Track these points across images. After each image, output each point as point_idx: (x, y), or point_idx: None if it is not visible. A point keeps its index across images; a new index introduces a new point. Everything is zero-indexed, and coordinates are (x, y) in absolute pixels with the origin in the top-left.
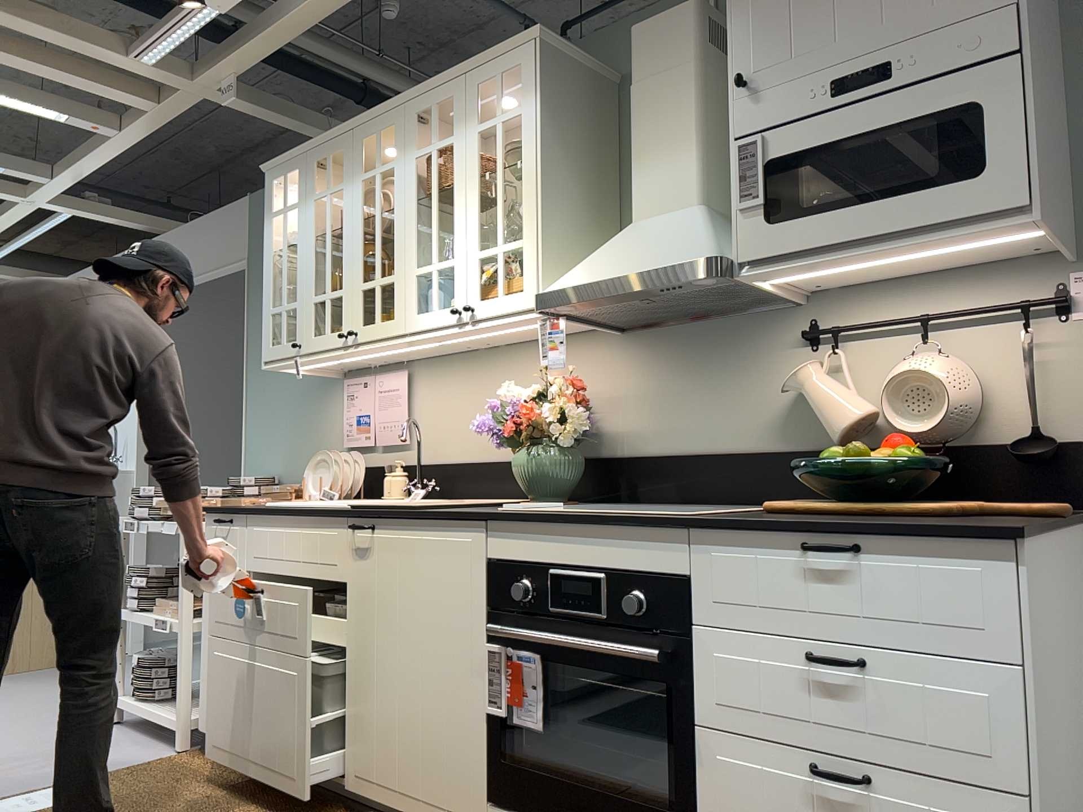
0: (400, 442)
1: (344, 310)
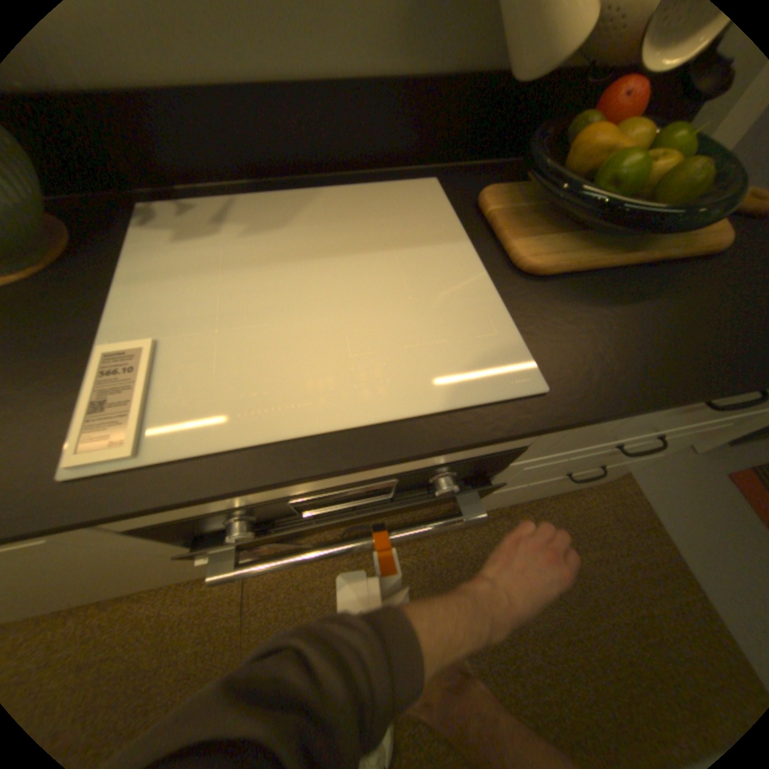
0: None
1: None
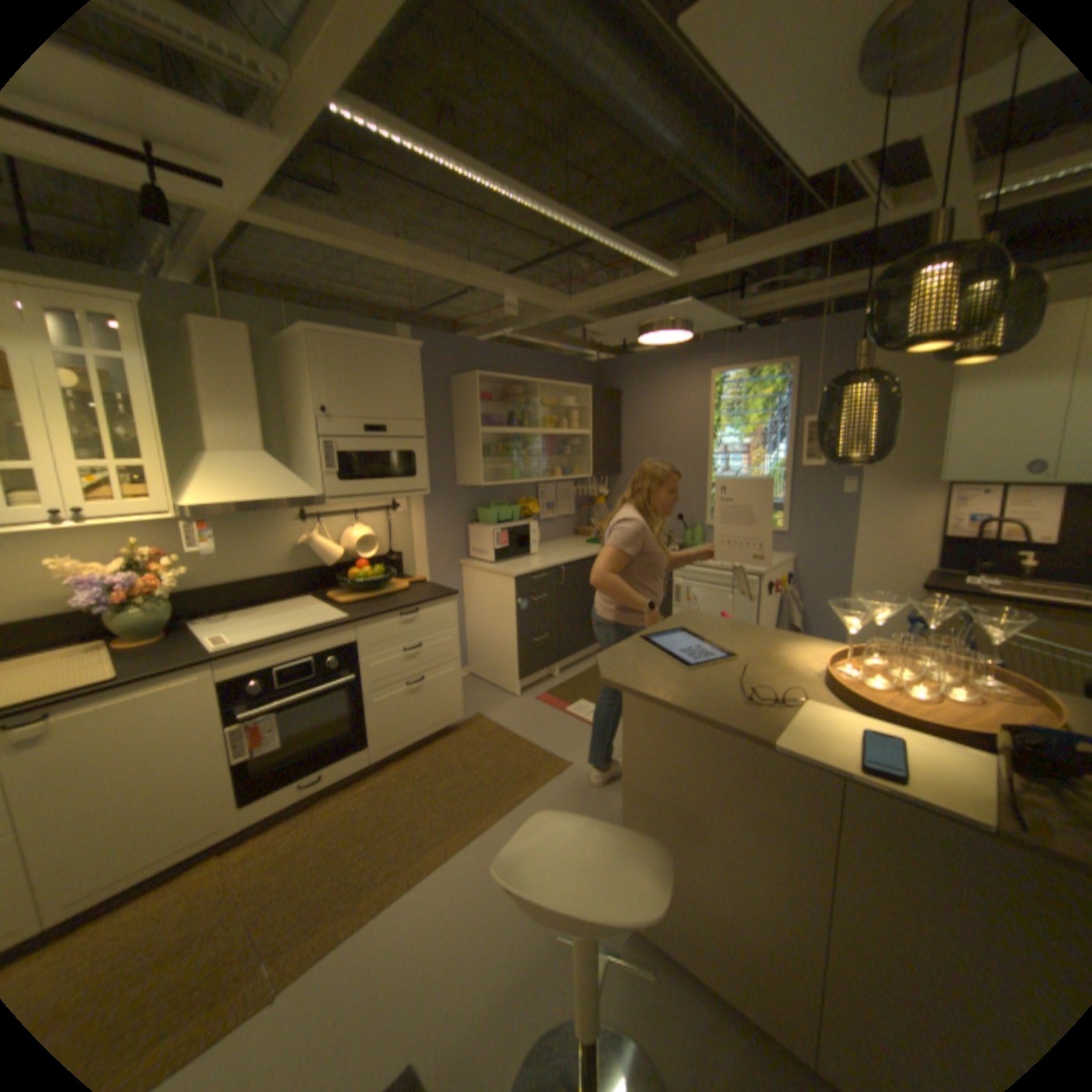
0: None
1: None
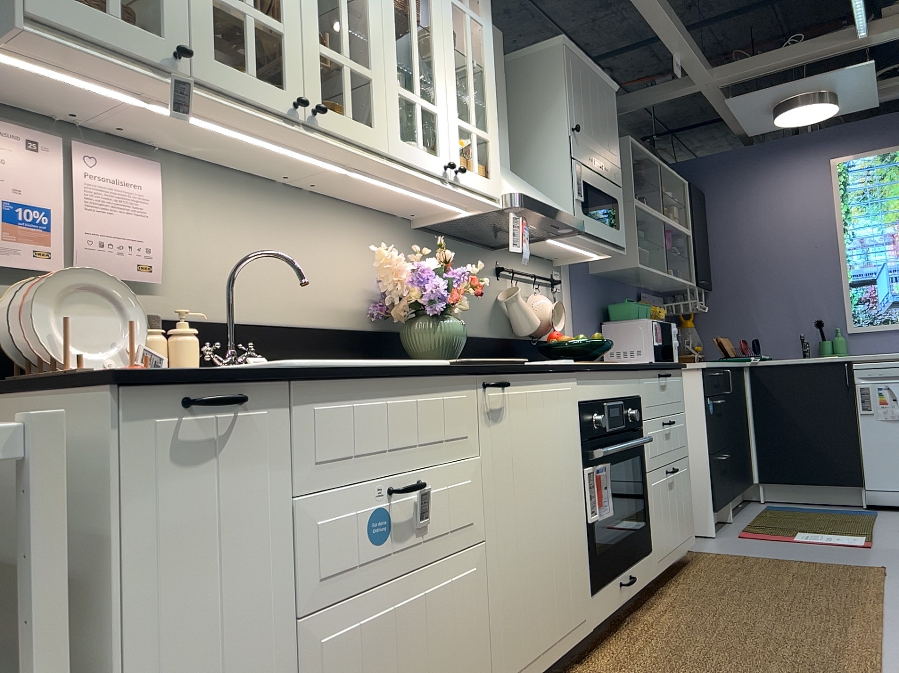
0: (141, 278)
1: (290, 63)
